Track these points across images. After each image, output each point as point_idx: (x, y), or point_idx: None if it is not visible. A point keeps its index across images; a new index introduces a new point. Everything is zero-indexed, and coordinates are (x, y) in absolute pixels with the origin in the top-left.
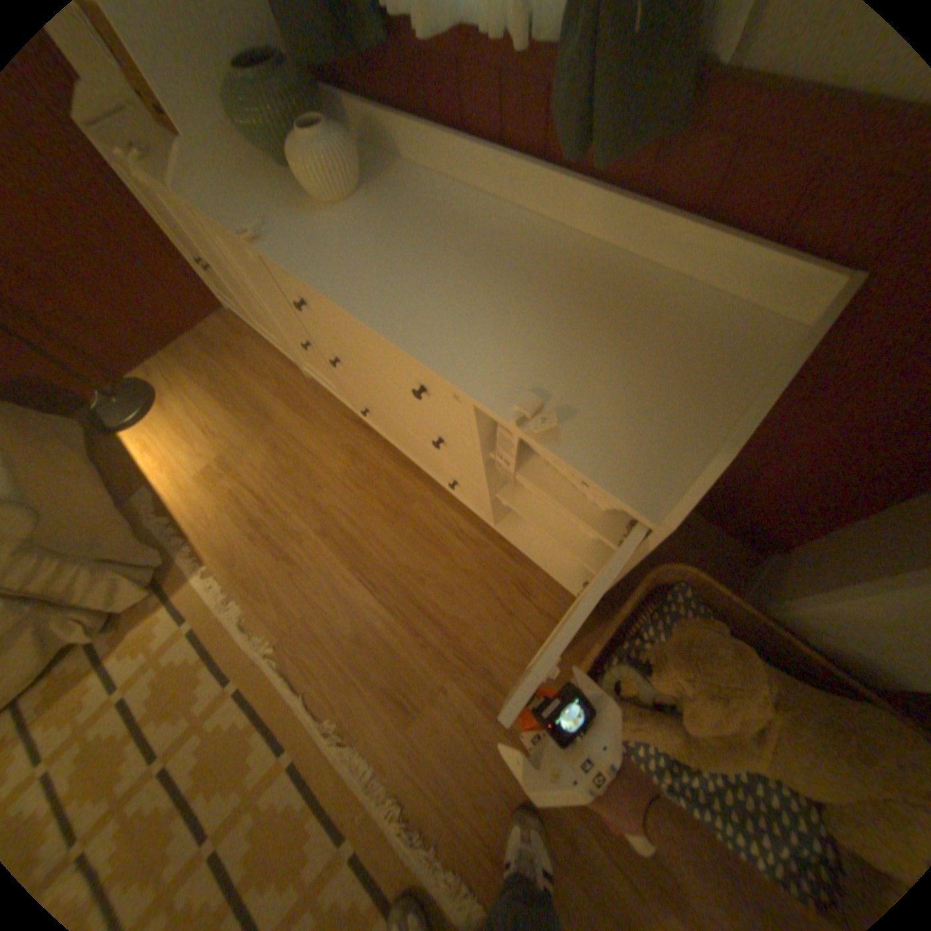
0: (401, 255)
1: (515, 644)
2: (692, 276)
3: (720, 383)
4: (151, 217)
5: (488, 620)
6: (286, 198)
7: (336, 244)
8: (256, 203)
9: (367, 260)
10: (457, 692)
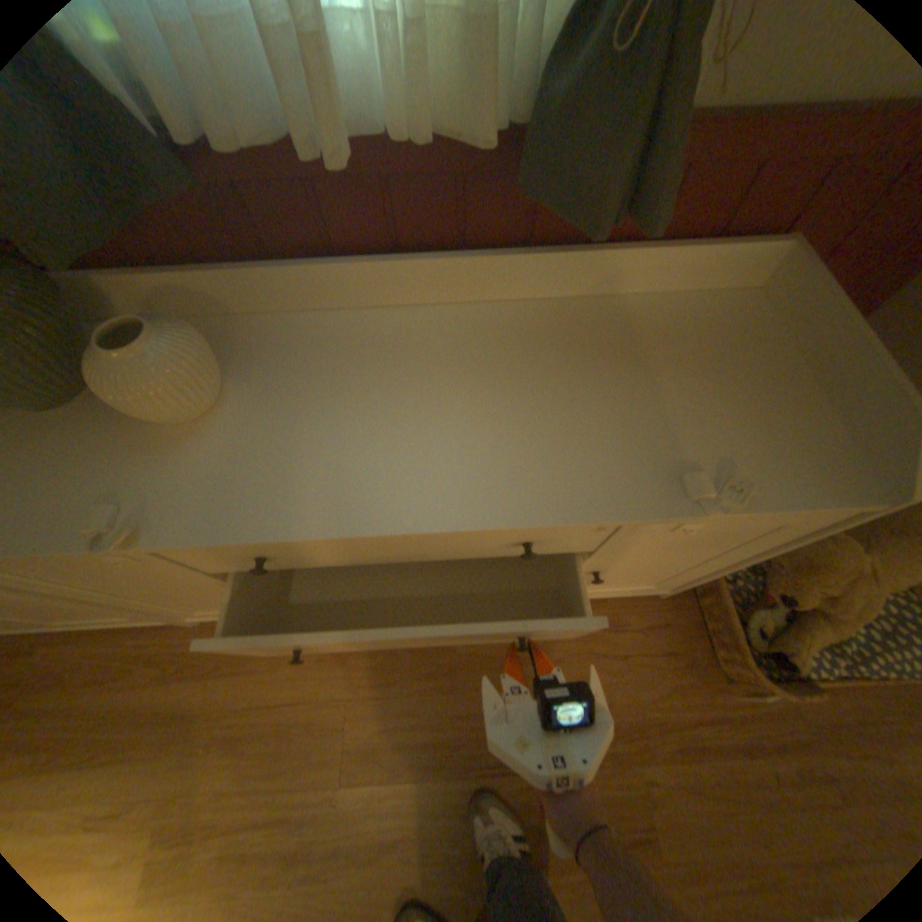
0: (385, 422)
1: (653, 677)
2: (657, 290)
3: (777, 361)
4: None
5: (617, 681)
6: (115, 445)
7: (281, 460)
8: (66, 480)
9: (351, 454)
10: (659, 769)
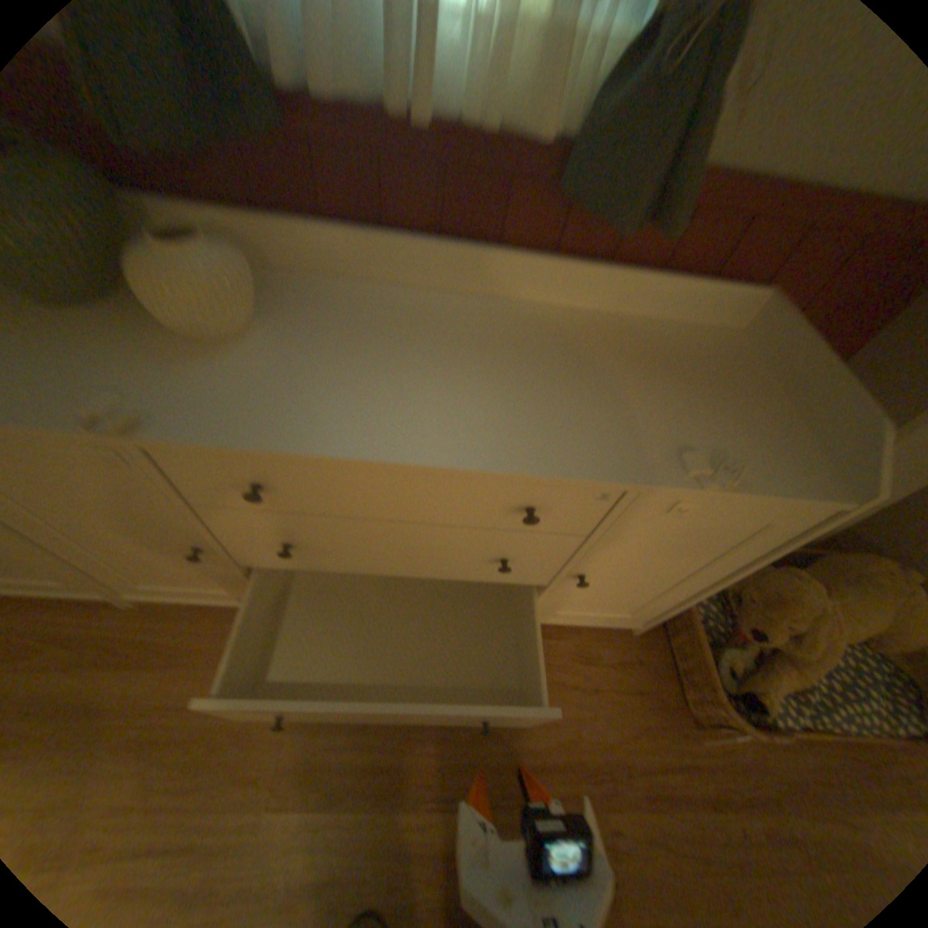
0: (410, 374)
1: (623, 715)
2: (657, 318)
3: (759, 384)
4: None
5: (587, 716)
6: (135, 350)
7: (305, 388)
8: (76, 371)
9: (375, 393)
10: (626, 817)
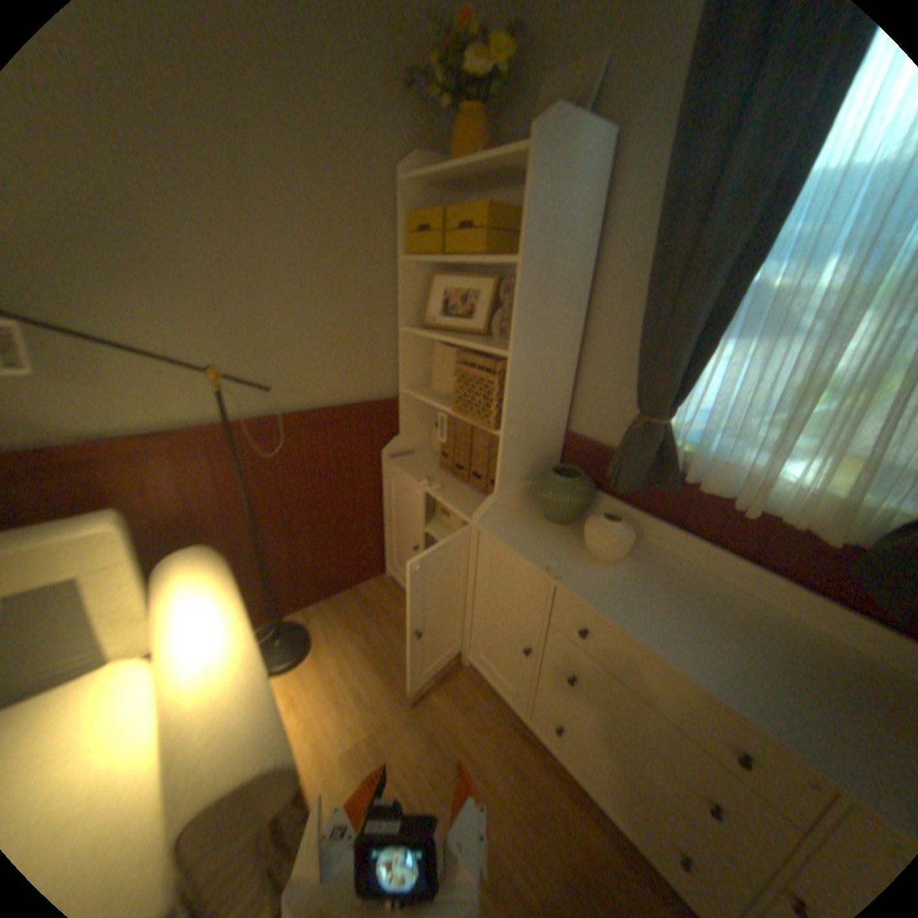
0: (696, 624)
1: None
2: None
3: None
4: (383, 508)
5: None
6: (570, 549)
7: (634, 600)
8: (547, 547)
9: (669, 622)
10: None
